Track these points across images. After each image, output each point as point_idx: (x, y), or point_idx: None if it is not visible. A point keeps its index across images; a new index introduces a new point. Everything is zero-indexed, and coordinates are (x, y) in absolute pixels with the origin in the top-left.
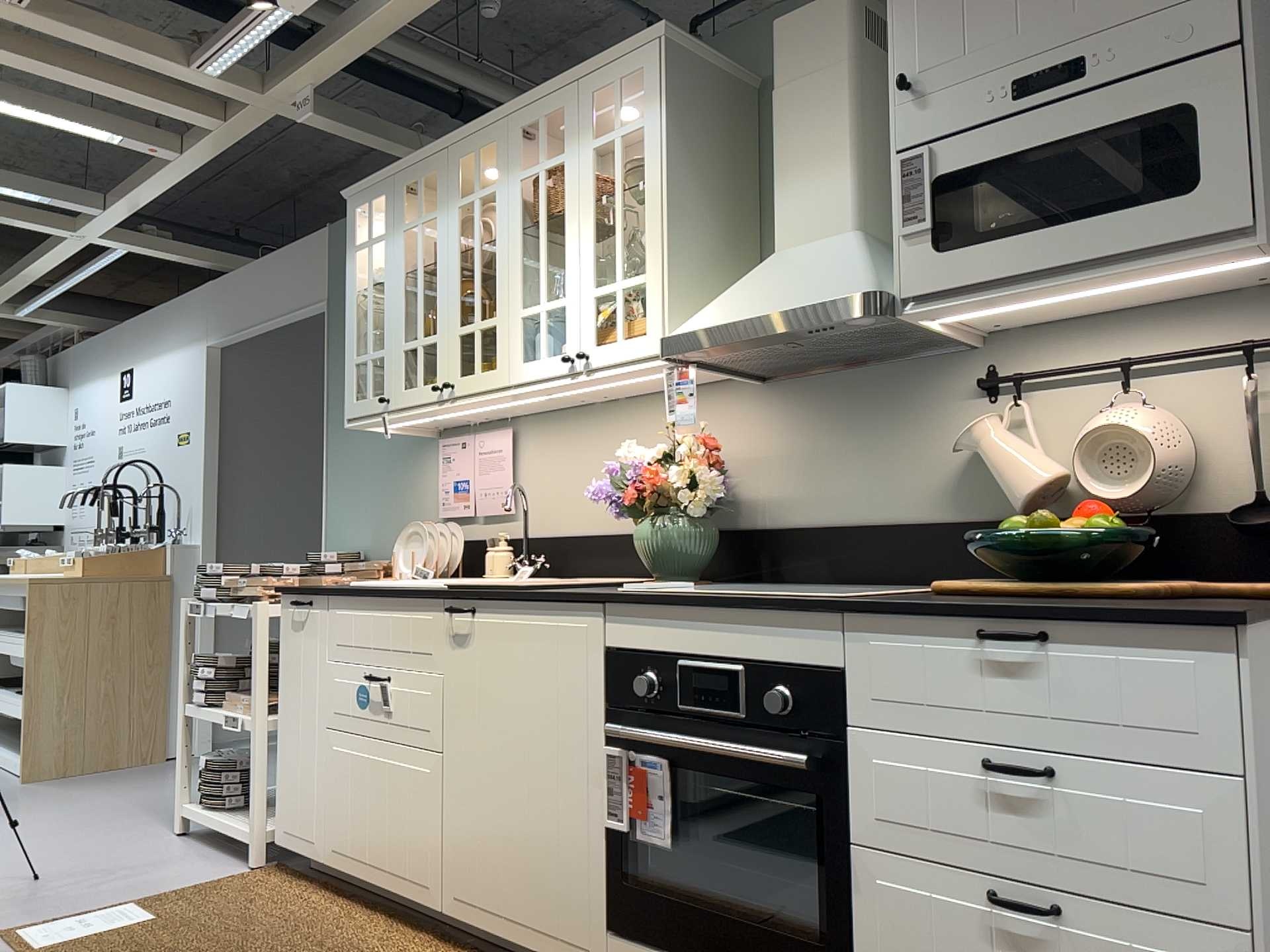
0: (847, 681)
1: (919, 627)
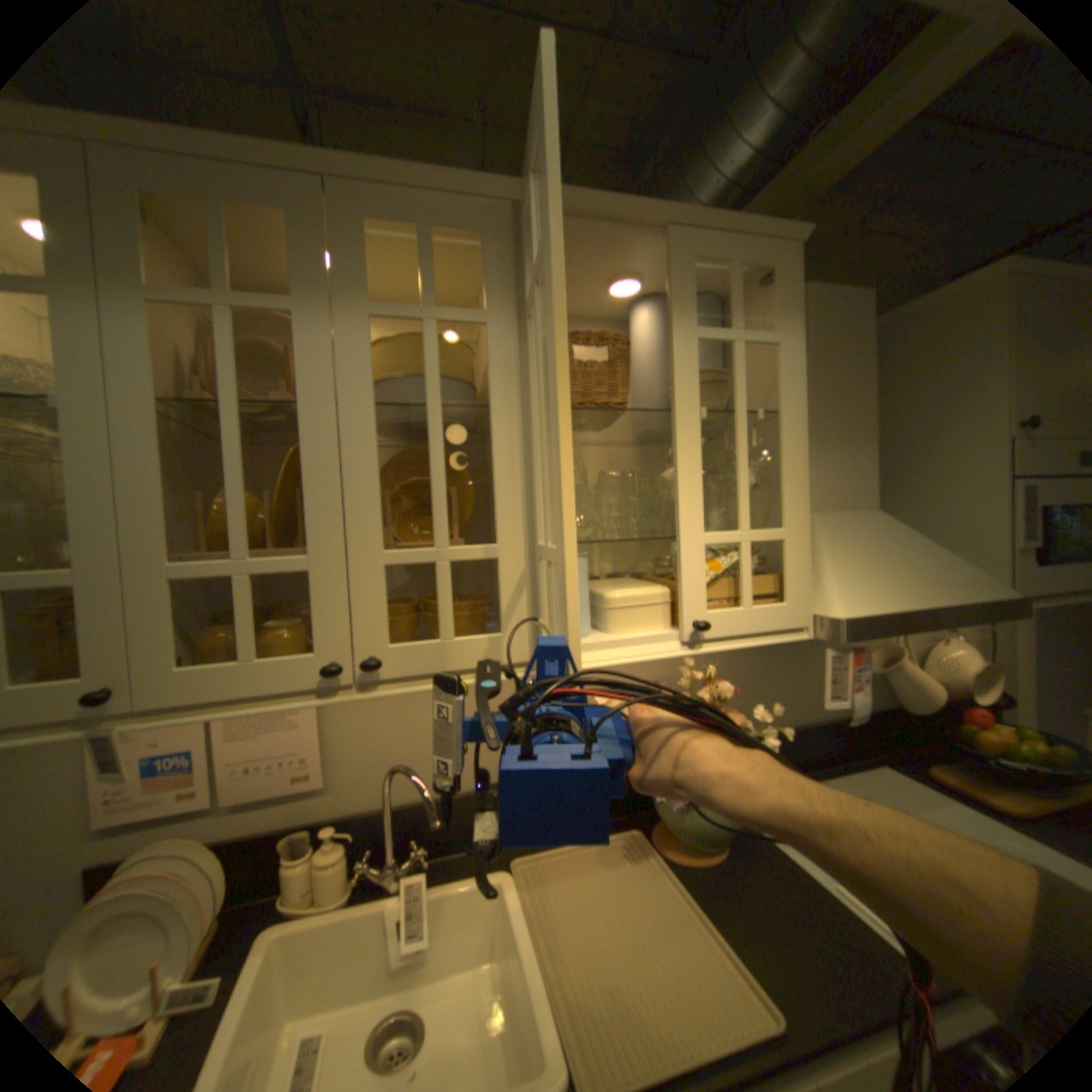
0: None
1: None
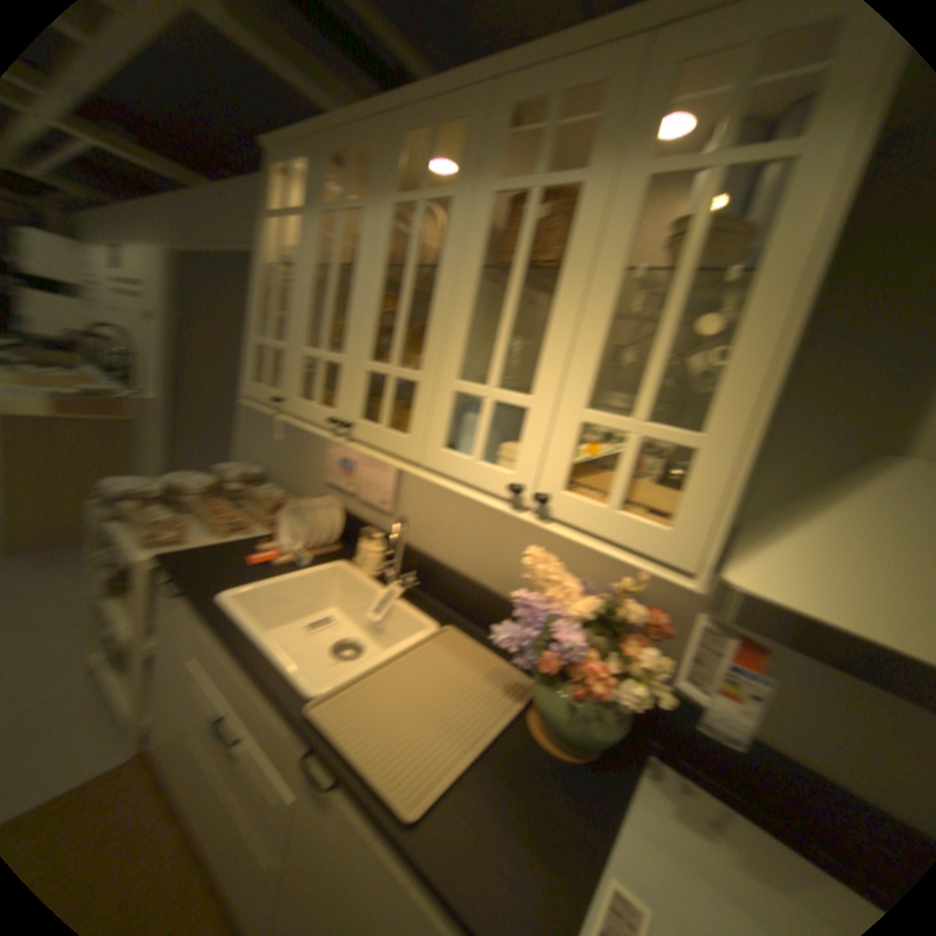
0: None
1: None
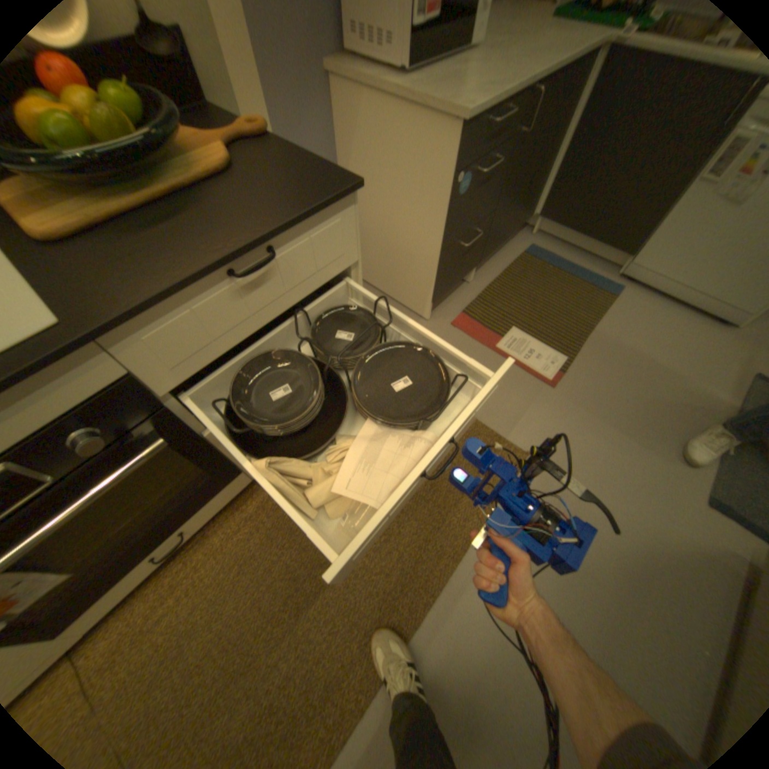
0: (135, 377)
1: (176, 299)
